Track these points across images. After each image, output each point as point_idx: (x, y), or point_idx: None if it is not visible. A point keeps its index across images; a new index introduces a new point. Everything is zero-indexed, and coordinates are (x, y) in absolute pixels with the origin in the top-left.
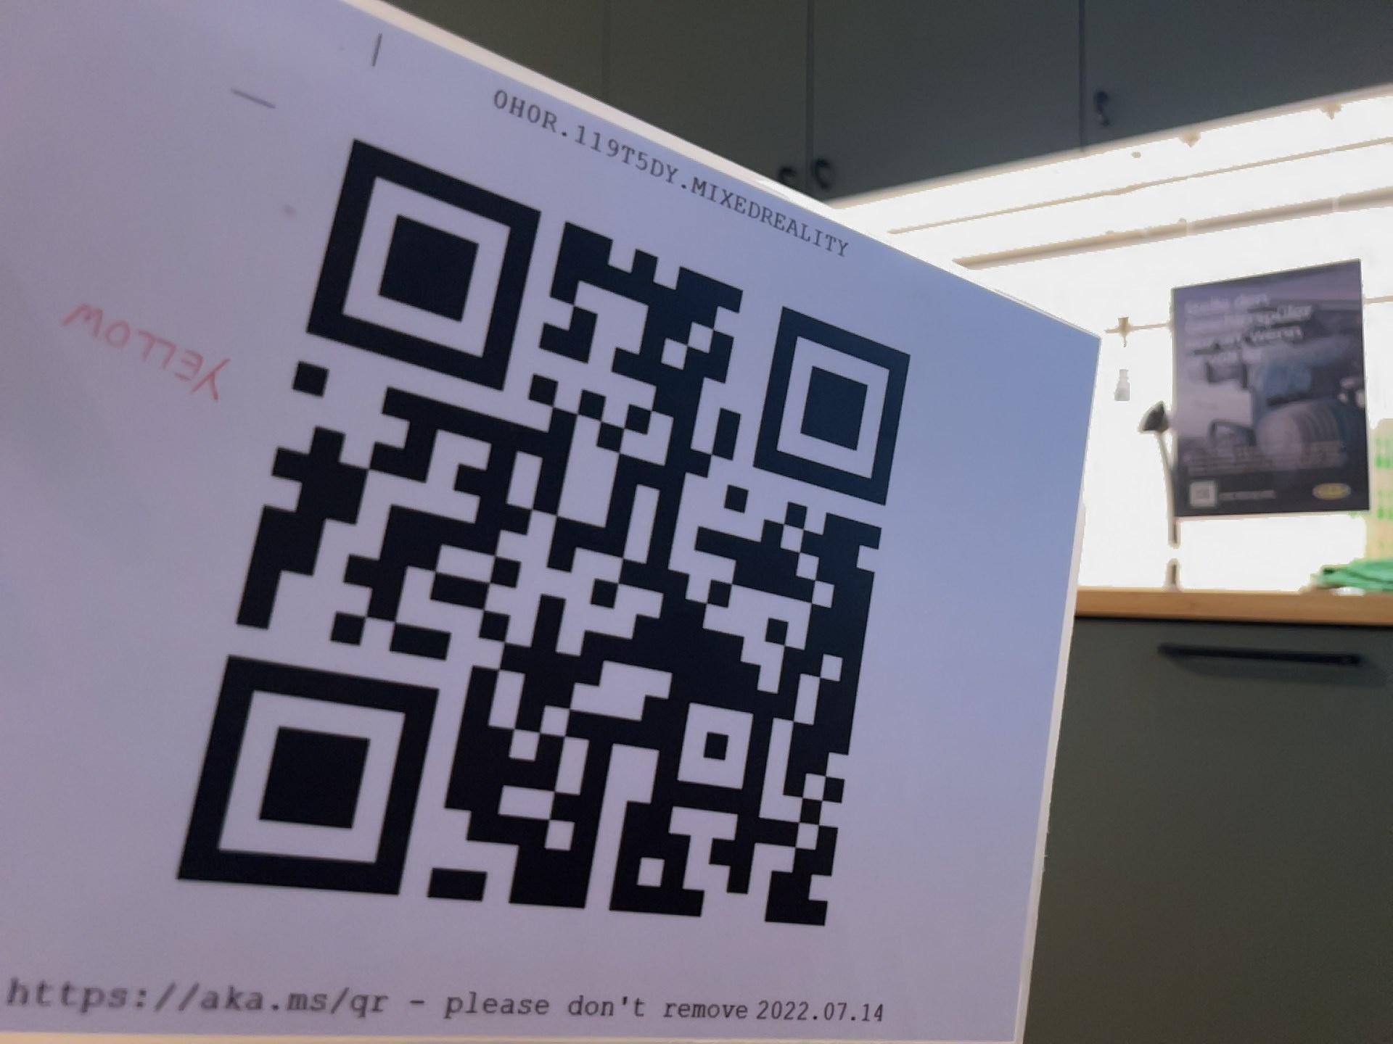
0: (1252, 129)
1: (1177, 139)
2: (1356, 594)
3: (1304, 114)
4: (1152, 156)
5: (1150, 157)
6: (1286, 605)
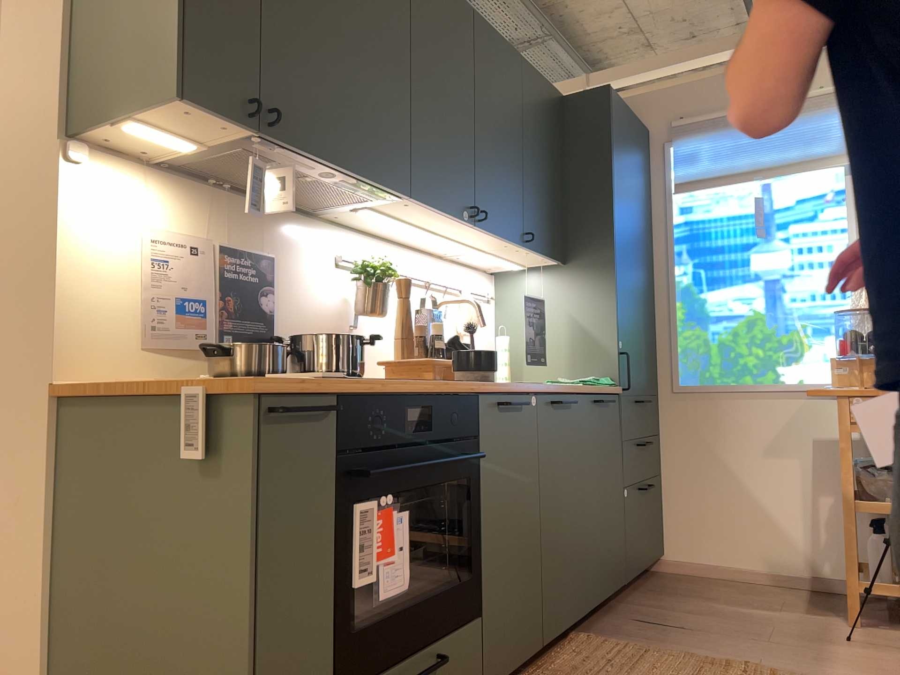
0: (534, 254)
1: (530, 251)
2: (595, 386)
3: (543, 257)
4: (518, 250)
5: (517, 250)
6: (600, 389)
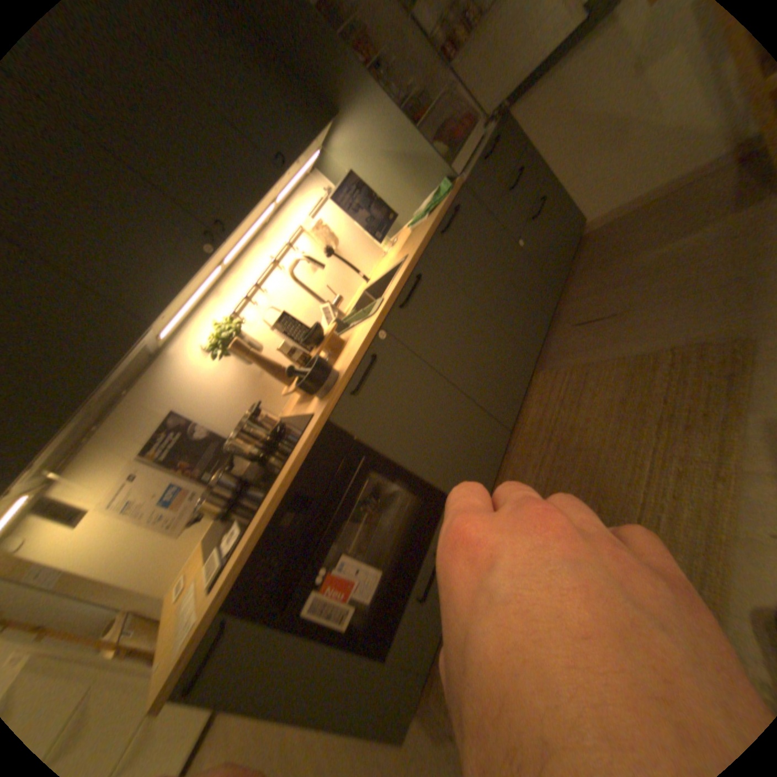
0: (304, 150)
1: (295, 159)
2: (436, 205)
3: (312, 140)
4: (288, 170)
5: (288, 170)
6: (439, 209)
